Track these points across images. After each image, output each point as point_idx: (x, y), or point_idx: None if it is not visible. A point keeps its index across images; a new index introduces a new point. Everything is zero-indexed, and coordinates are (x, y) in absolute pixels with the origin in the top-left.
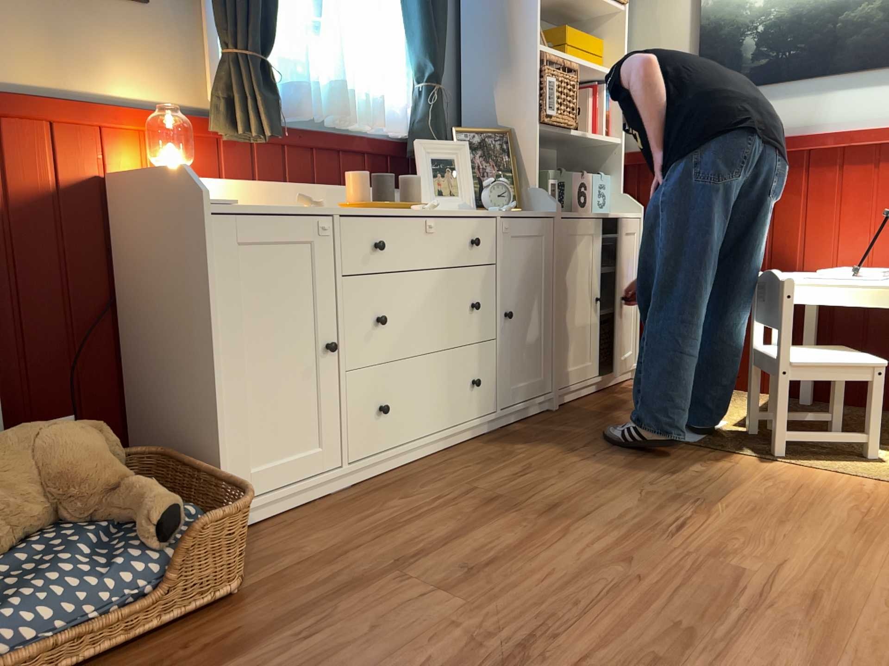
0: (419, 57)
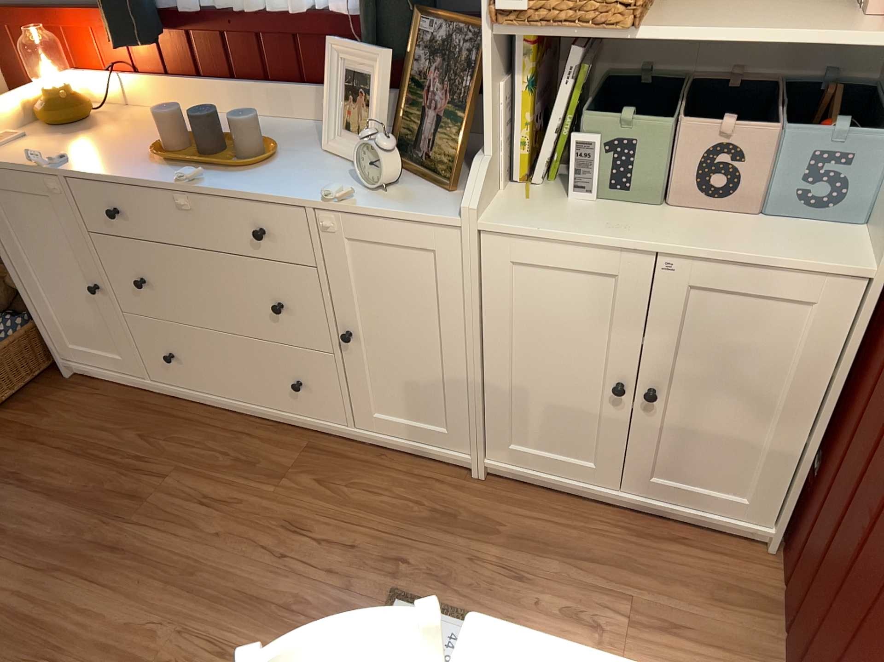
0: None
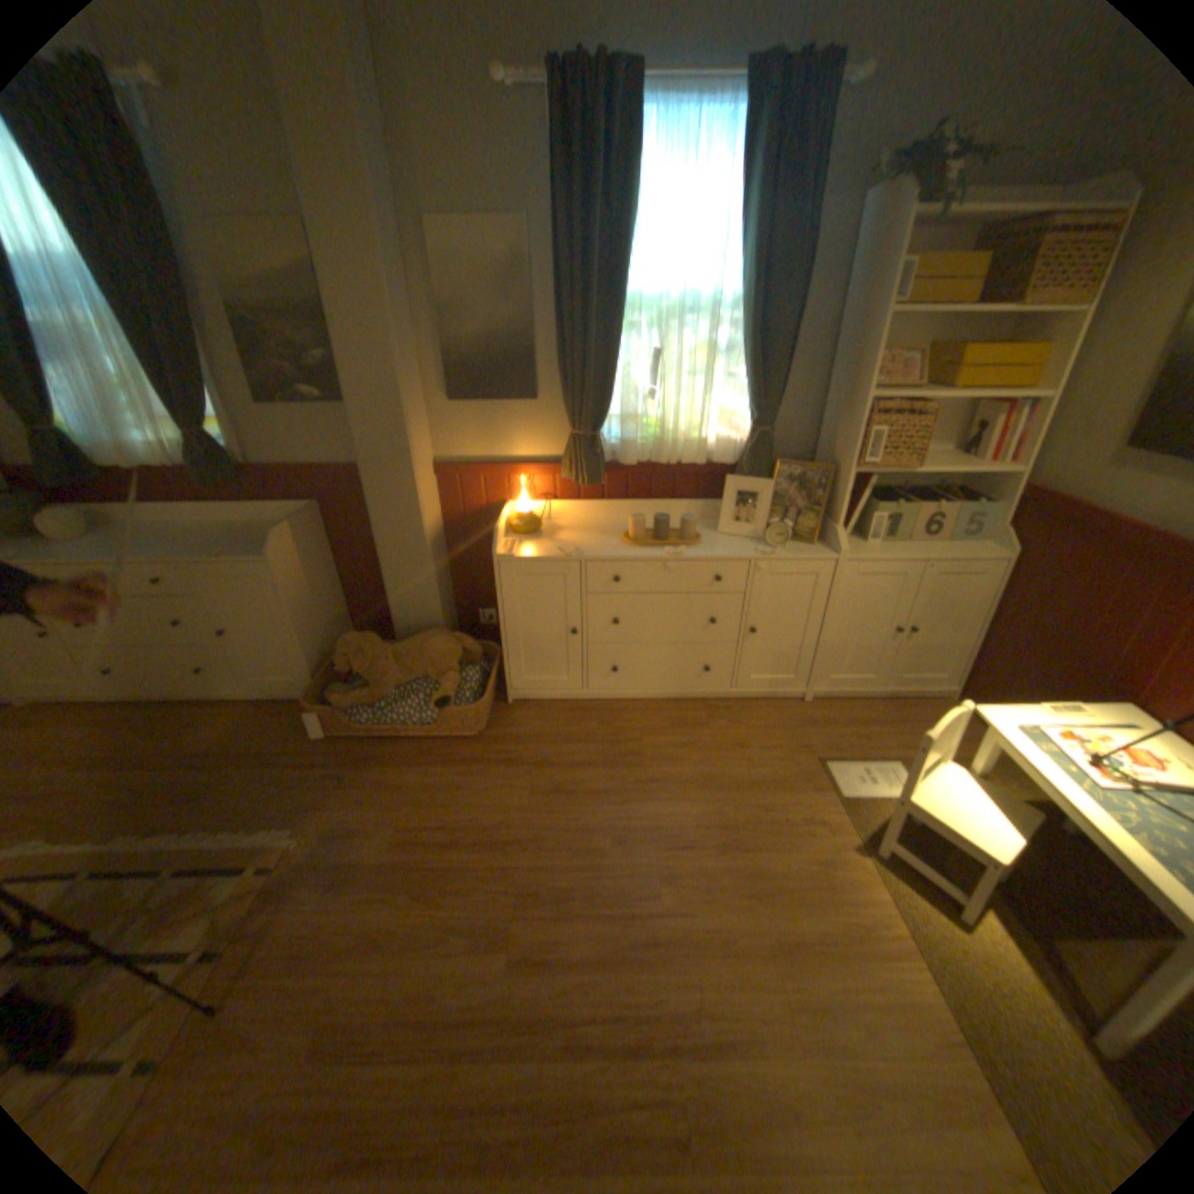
0: (749, 403)
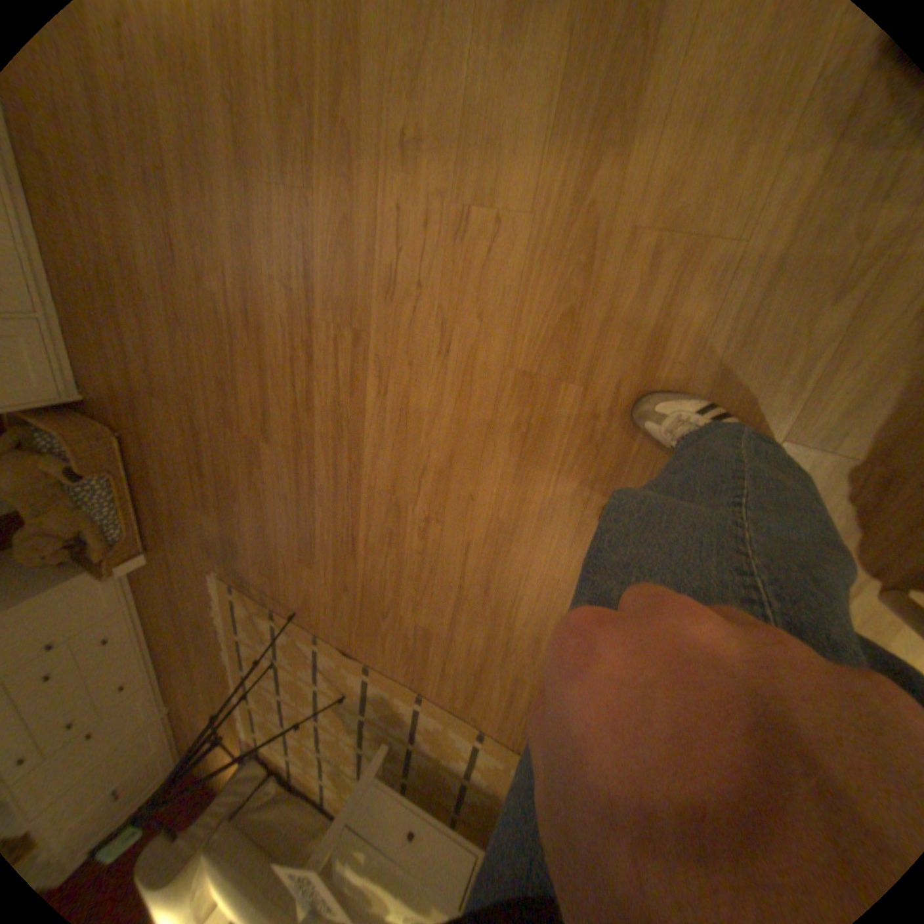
0: None
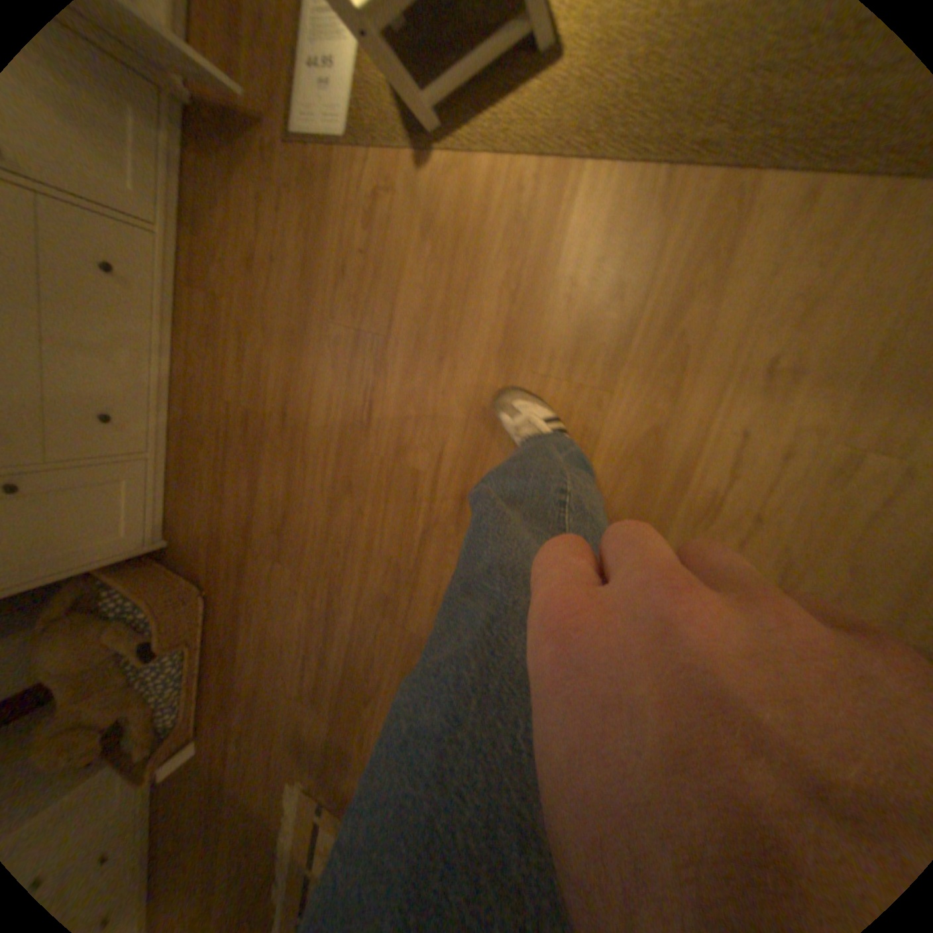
0: None
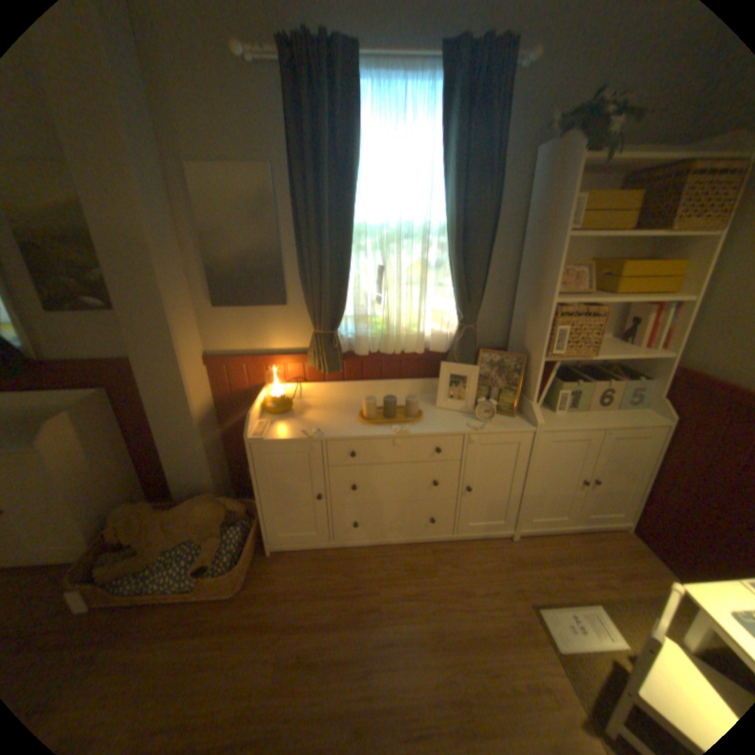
0: (456, 305)
